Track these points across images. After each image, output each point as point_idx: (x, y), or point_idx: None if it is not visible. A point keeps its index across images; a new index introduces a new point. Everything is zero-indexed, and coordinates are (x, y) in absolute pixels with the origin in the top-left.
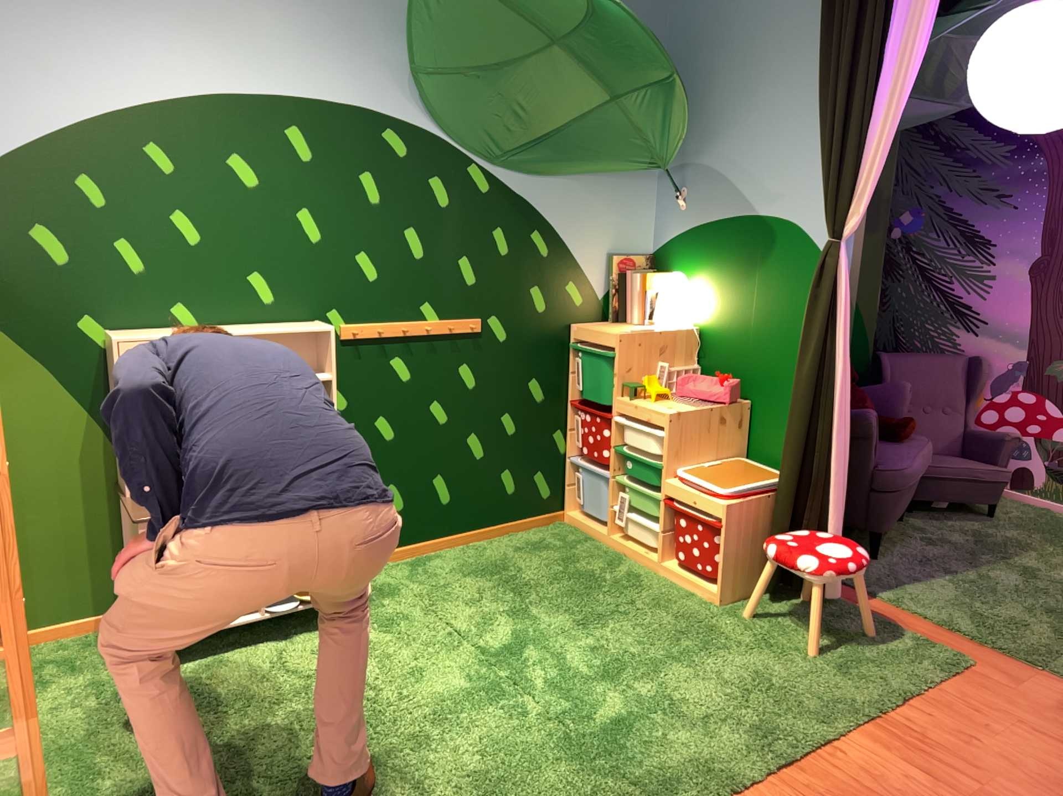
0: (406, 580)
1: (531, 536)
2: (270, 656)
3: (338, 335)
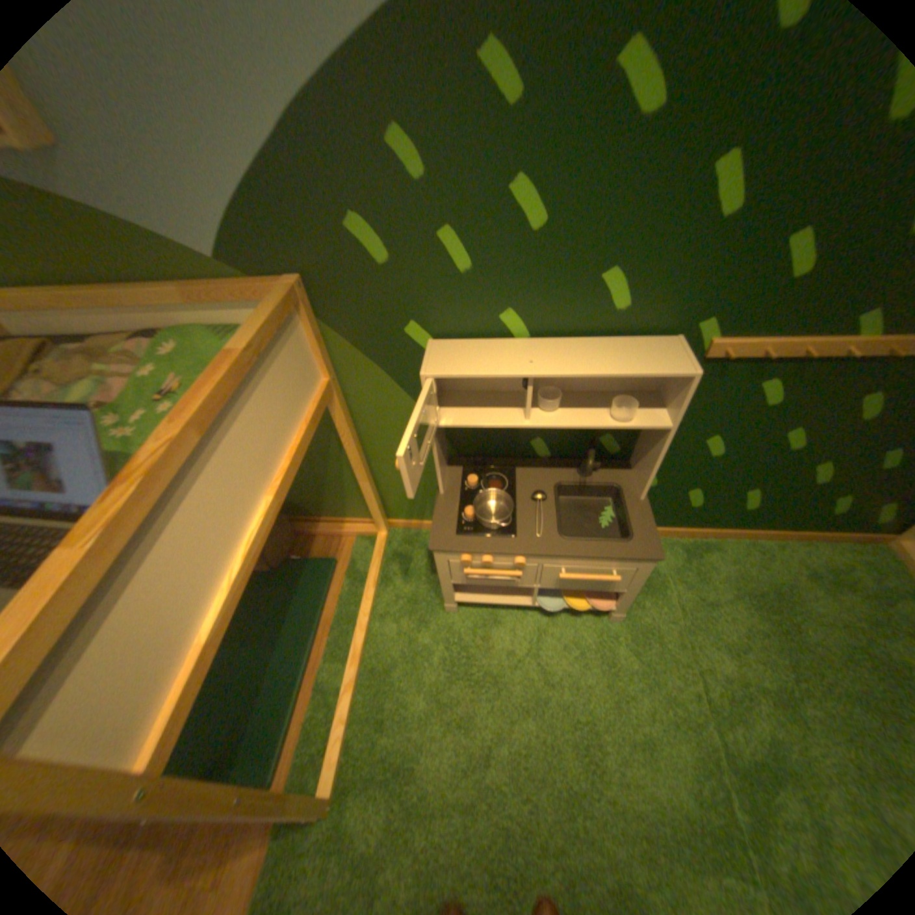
0: (676, 574)
1: (837, 554)
2: (532, 634)
3: (704, 353)
